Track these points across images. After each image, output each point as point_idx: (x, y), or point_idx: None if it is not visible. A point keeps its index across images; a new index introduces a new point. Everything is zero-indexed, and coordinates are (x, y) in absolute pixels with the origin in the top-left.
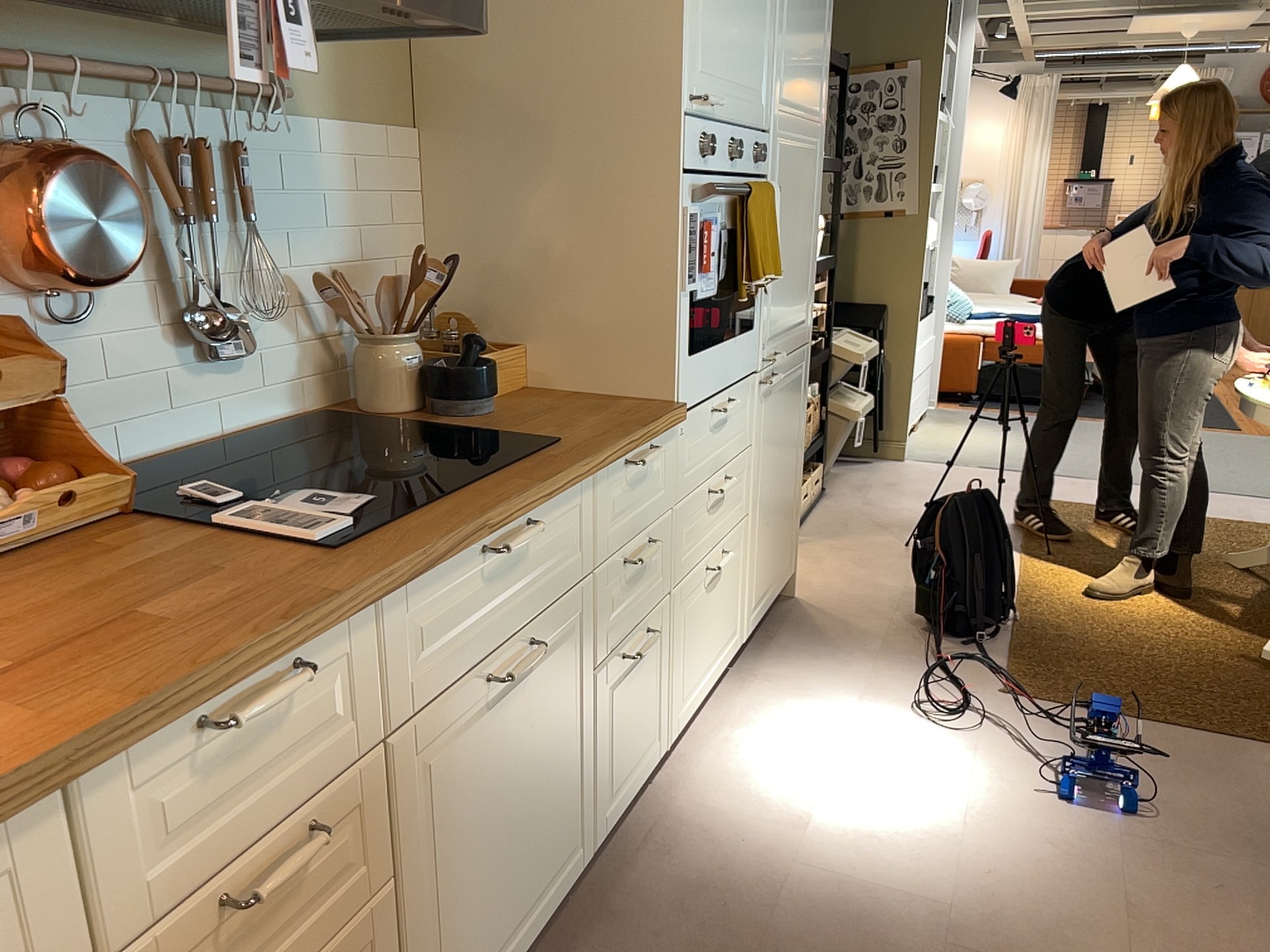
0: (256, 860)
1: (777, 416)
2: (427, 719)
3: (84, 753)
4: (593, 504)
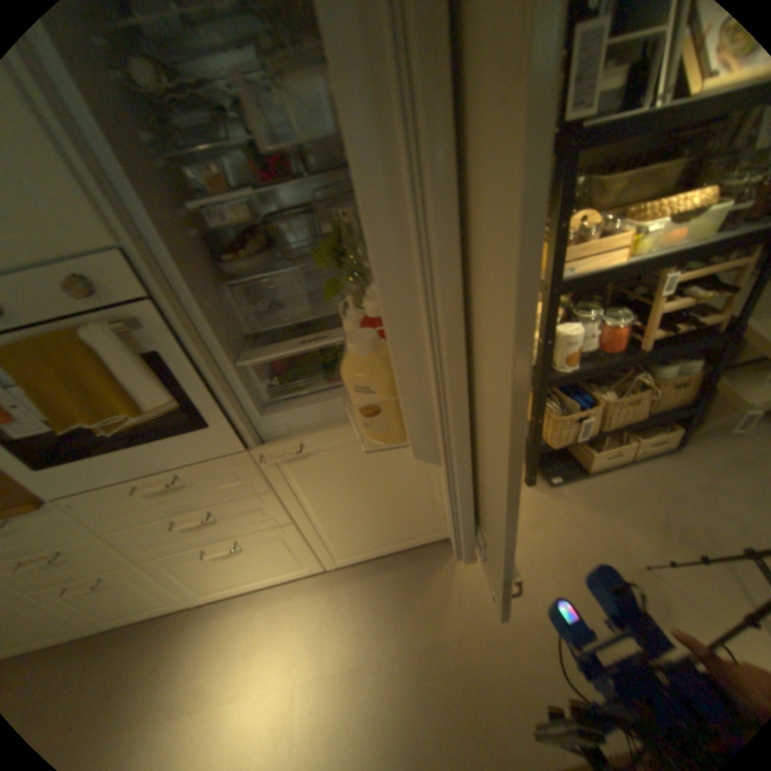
0: None
1: (339, 467)
2: None
3: None
4: None
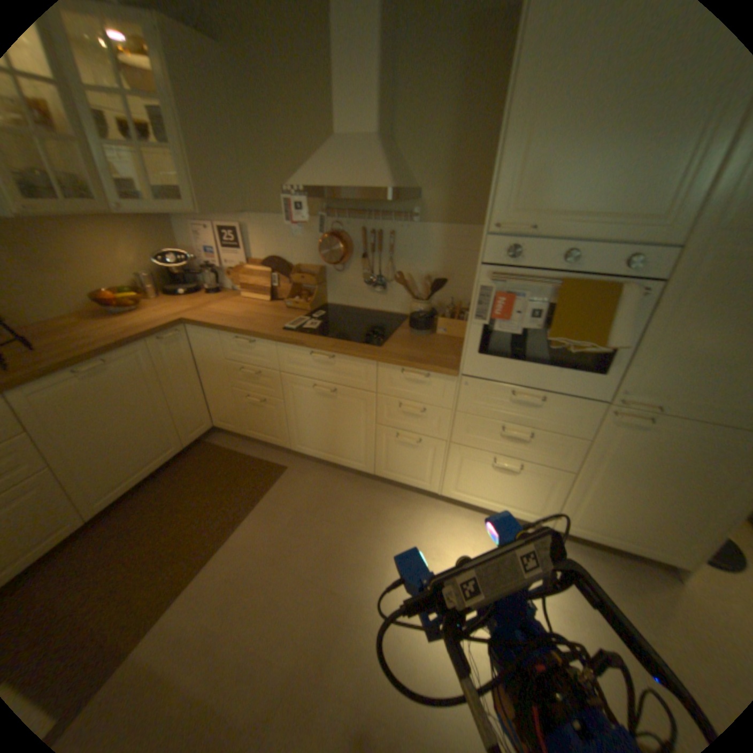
0: (247, 367)
1: (662, 451)
2: (291, 378)
3: (212, 327)
4: (375, 371)
